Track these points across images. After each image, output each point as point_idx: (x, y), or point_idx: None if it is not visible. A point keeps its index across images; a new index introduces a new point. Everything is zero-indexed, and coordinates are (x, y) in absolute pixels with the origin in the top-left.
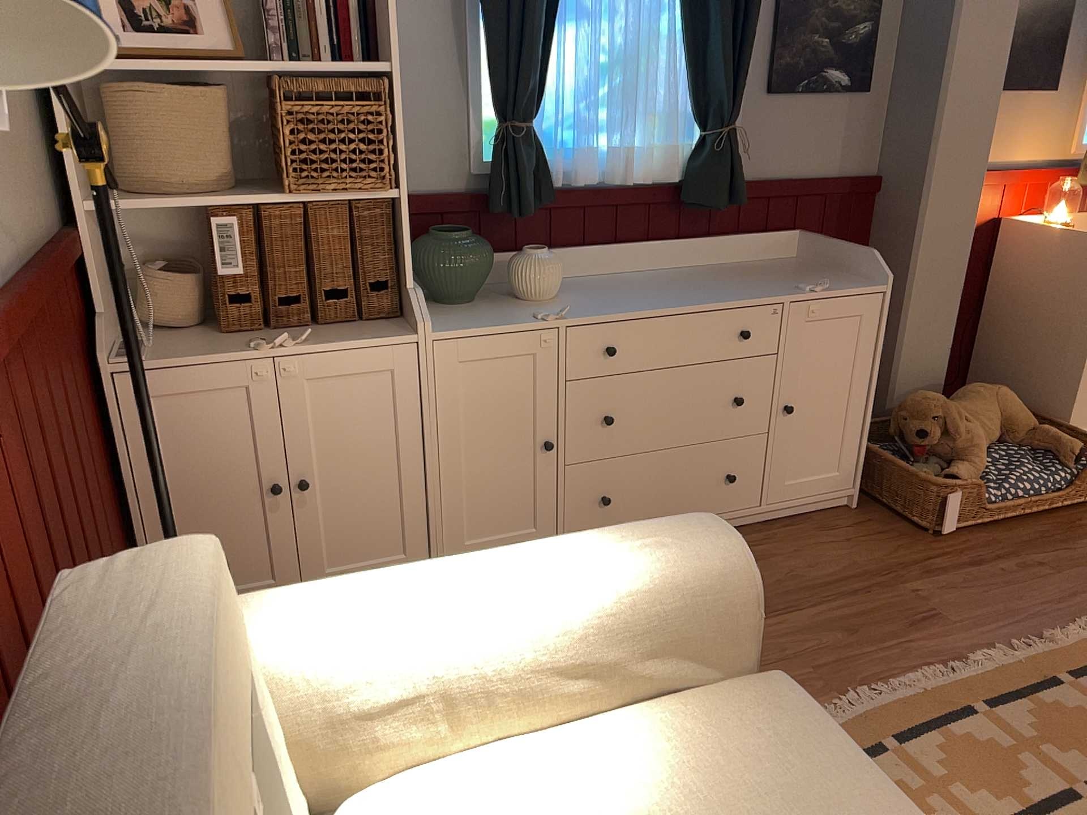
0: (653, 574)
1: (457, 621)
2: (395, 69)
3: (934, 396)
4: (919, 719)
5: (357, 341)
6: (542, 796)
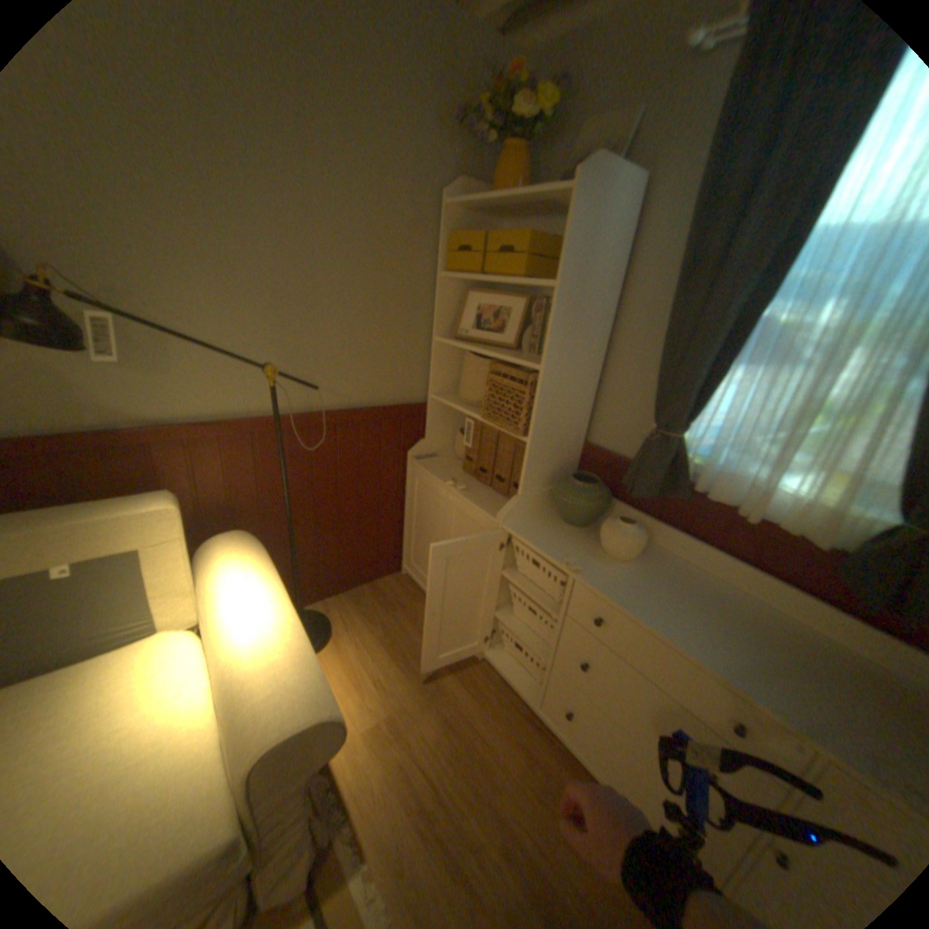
0: (247, 696)
1: (222, 616)
2: (544, 370)
3: None
4: None
5: (479, 504)
6: (159, 703)
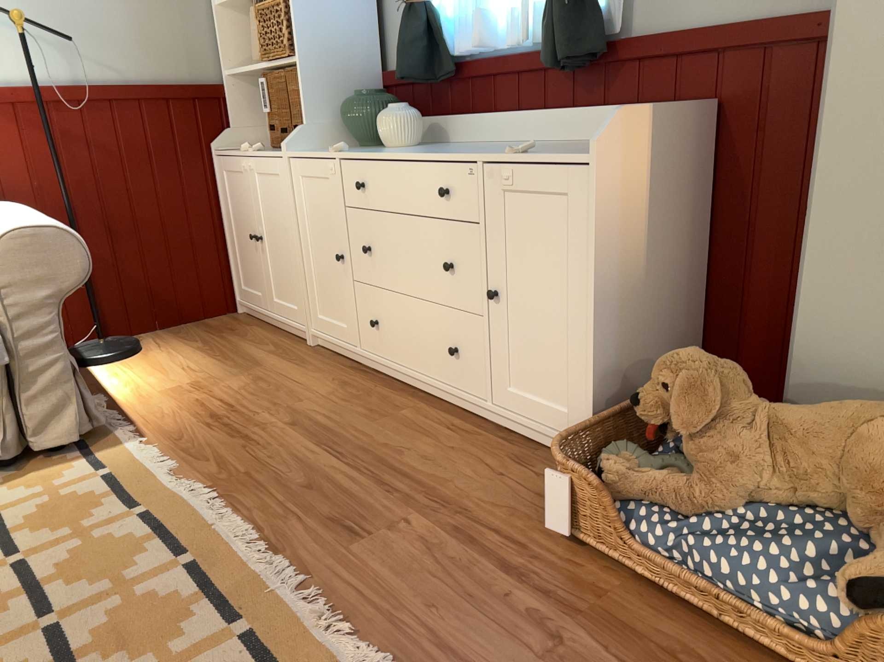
0: None
1: None
2: None
3: (696, 357)
4: (171, 524)
5: (272, 154)
6: None
